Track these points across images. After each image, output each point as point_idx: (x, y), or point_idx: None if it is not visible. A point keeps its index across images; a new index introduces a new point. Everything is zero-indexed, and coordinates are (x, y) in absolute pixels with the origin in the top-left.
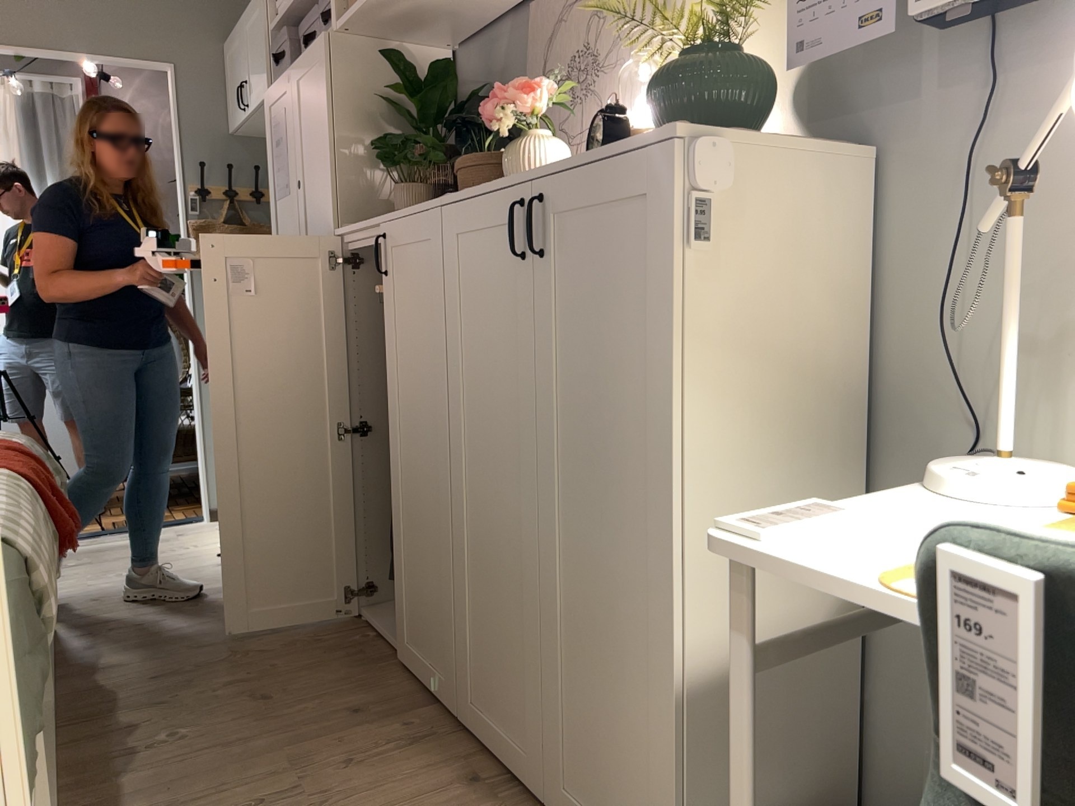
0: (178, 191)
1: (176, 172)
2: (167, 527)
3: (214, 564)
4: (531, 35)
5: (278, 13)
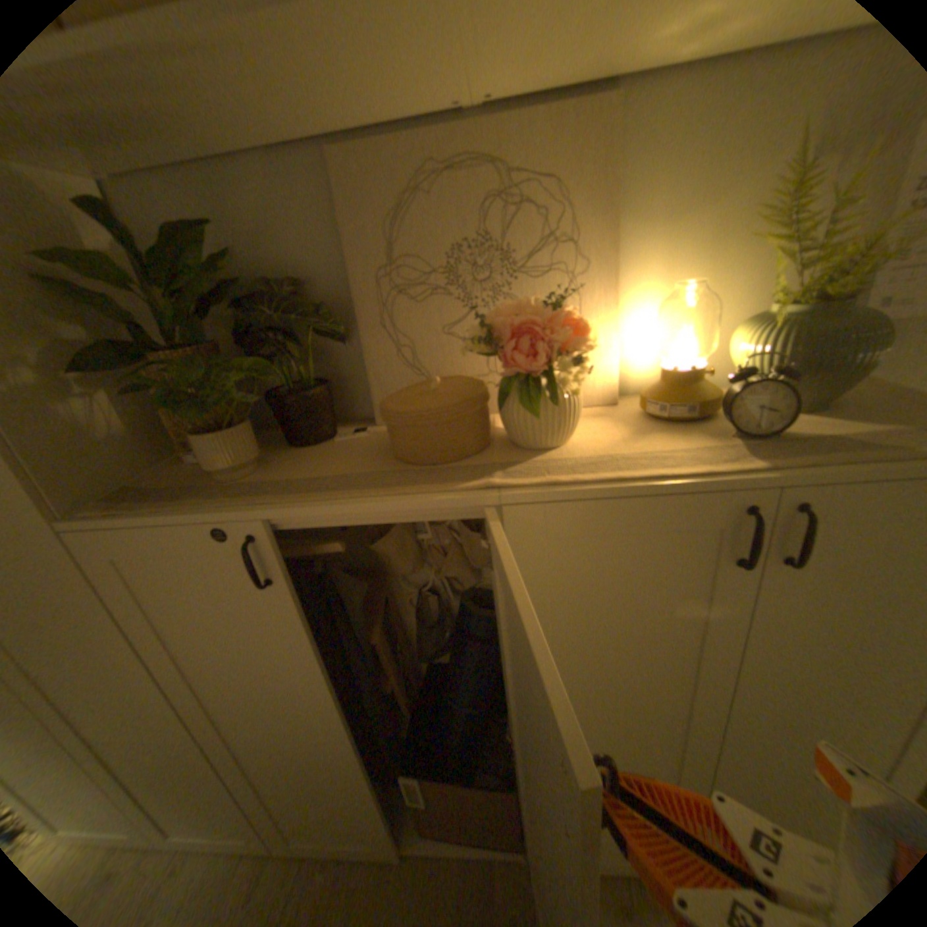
0: None
1: None
2: None
3: None
4: (341, 198)
5: None
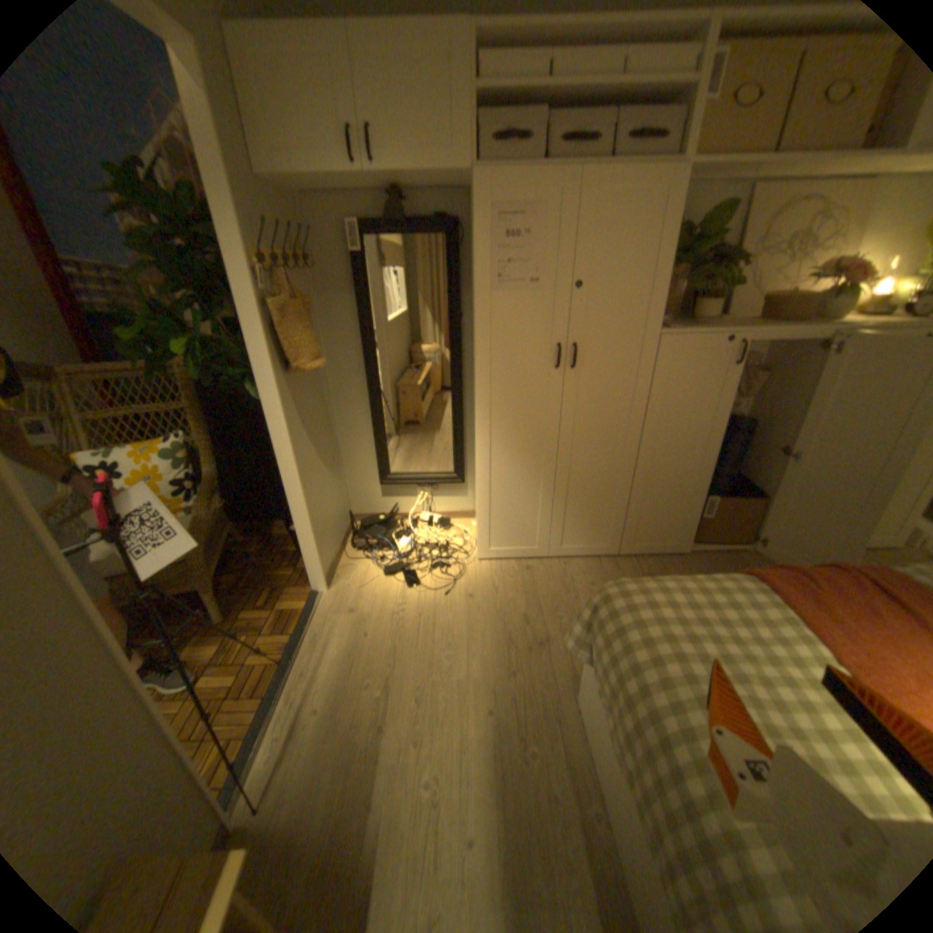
0: (224, 257)
1: (216, 228)
2: (318, 618)
3: (465, 599)
4: (754, 208)
5: (482, 70)
